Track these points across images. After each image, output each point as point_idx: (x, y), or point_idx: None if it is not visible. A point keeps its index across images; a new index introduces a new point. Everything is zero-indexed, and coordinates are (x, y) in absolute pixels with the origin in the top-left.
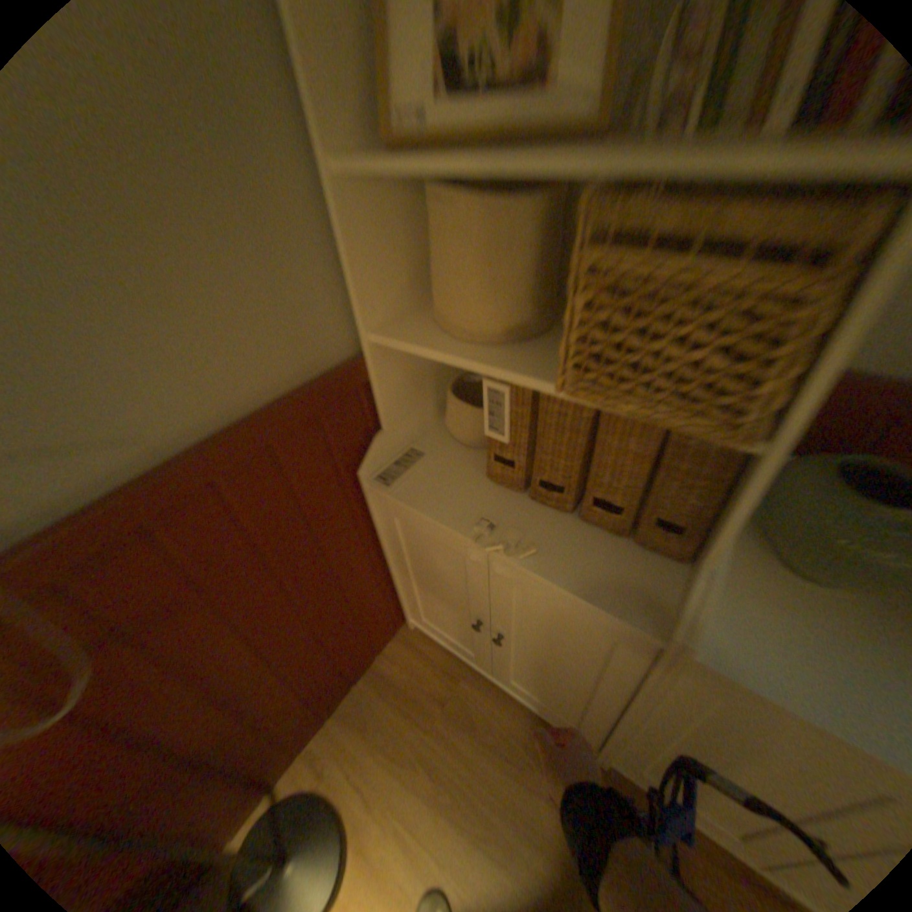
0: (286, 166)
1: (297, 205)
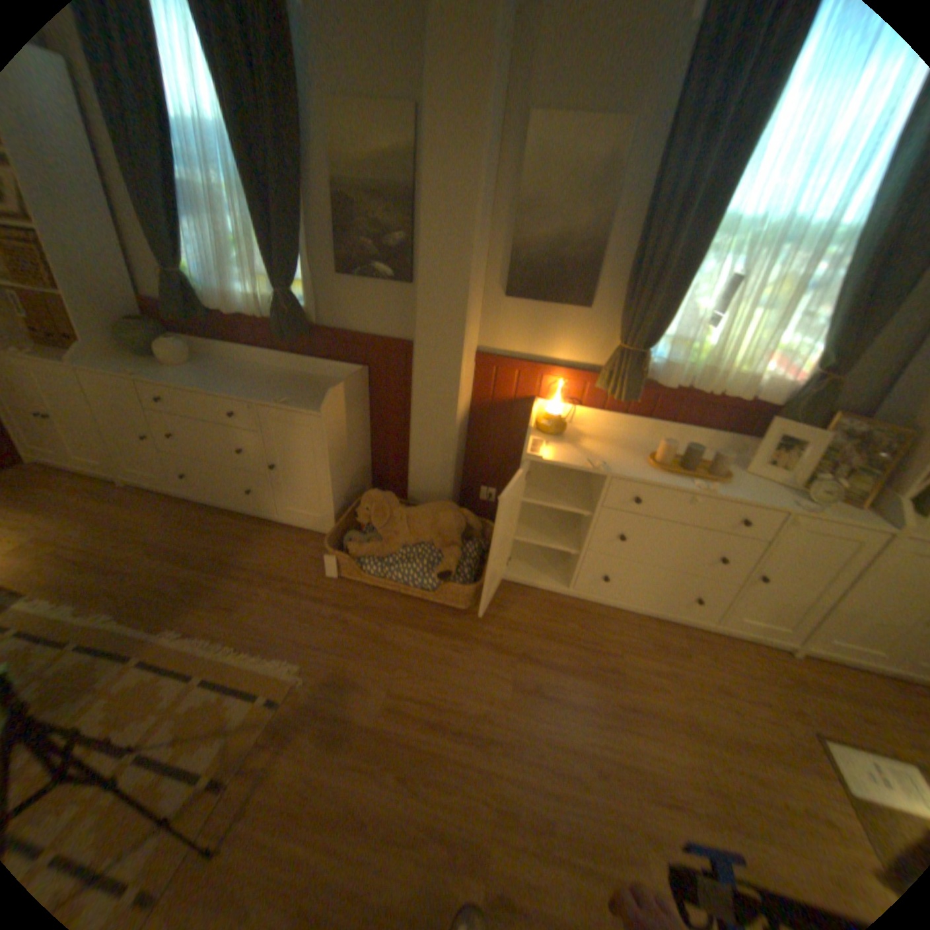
0: None
1: None
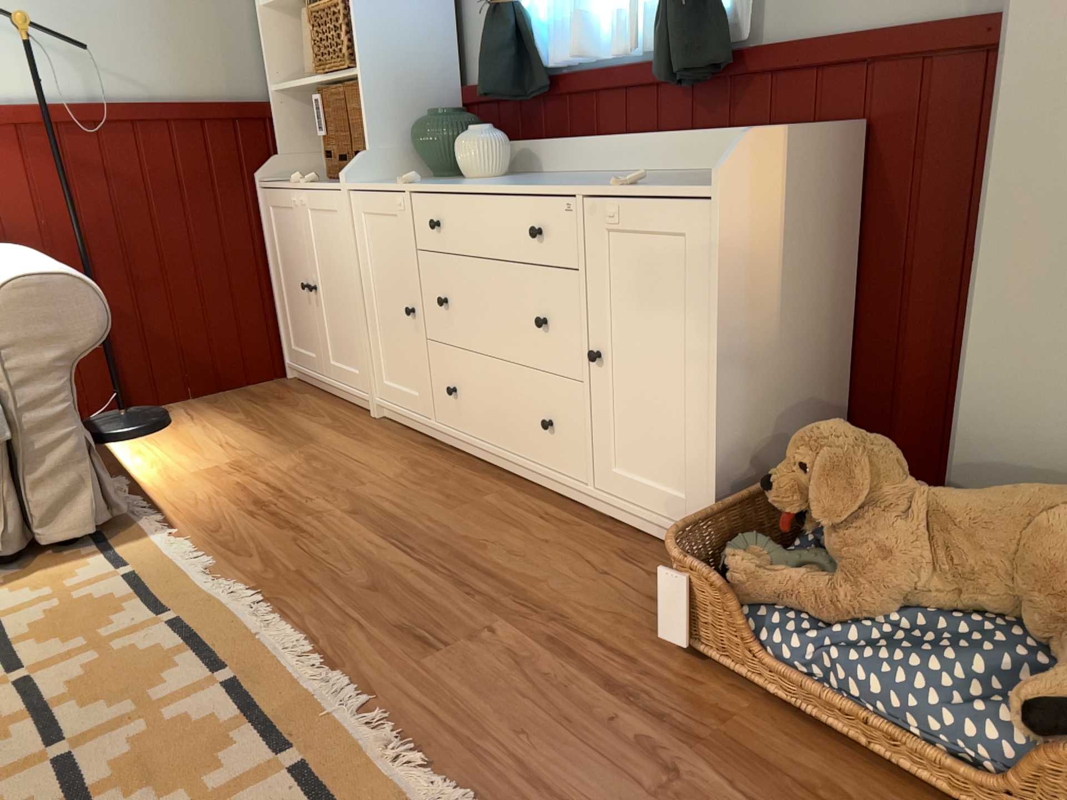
0: (241, 7)
1: (243, 23)
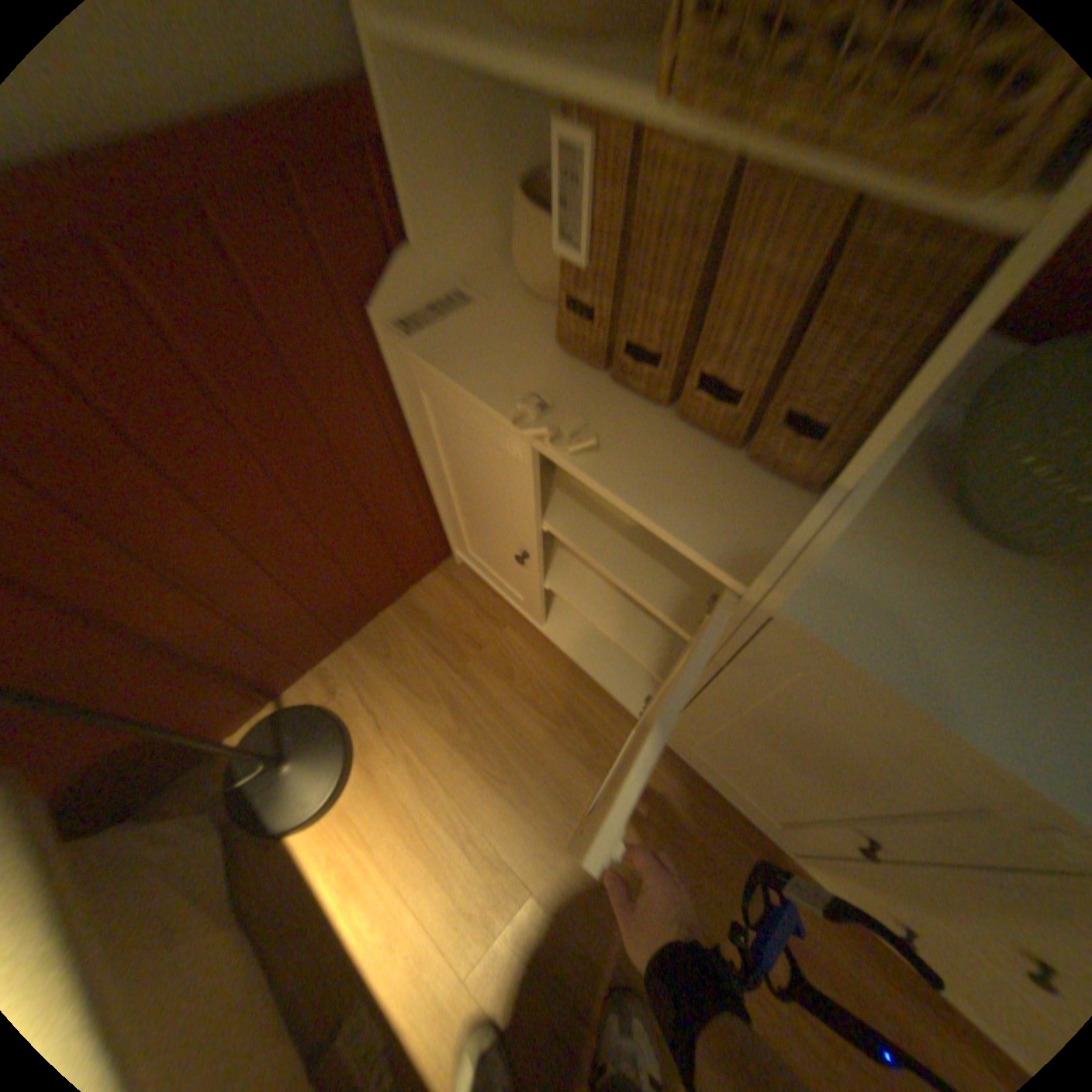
0: None
1: None
